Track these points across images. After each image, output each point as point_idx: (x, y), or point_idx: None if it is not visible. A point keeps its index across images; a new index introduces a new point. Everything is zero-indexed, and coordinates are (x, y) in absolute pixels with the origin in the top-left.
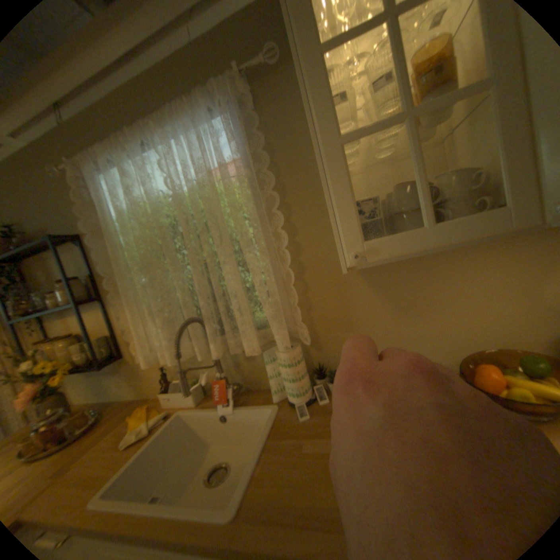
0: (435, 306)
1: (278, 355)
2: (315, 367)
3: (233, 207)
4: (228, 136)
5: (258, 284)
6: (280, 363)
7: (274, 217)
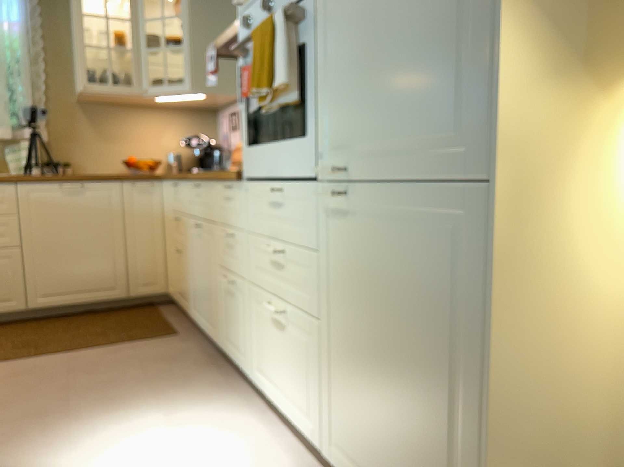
0: (119, 137)
1: (22, 143)
2: (43, 163)
3: (10, 46)
4: (16, 7)
5: (17, 96)
6: (22, 148)
7: (35, 62)
